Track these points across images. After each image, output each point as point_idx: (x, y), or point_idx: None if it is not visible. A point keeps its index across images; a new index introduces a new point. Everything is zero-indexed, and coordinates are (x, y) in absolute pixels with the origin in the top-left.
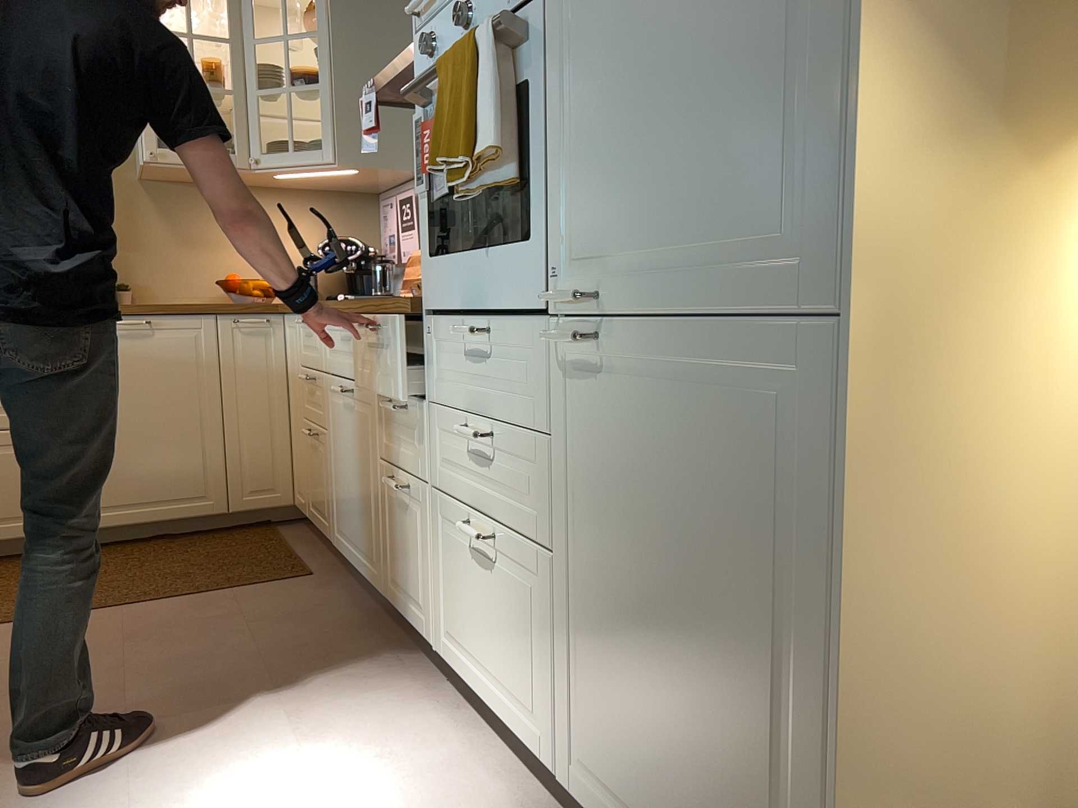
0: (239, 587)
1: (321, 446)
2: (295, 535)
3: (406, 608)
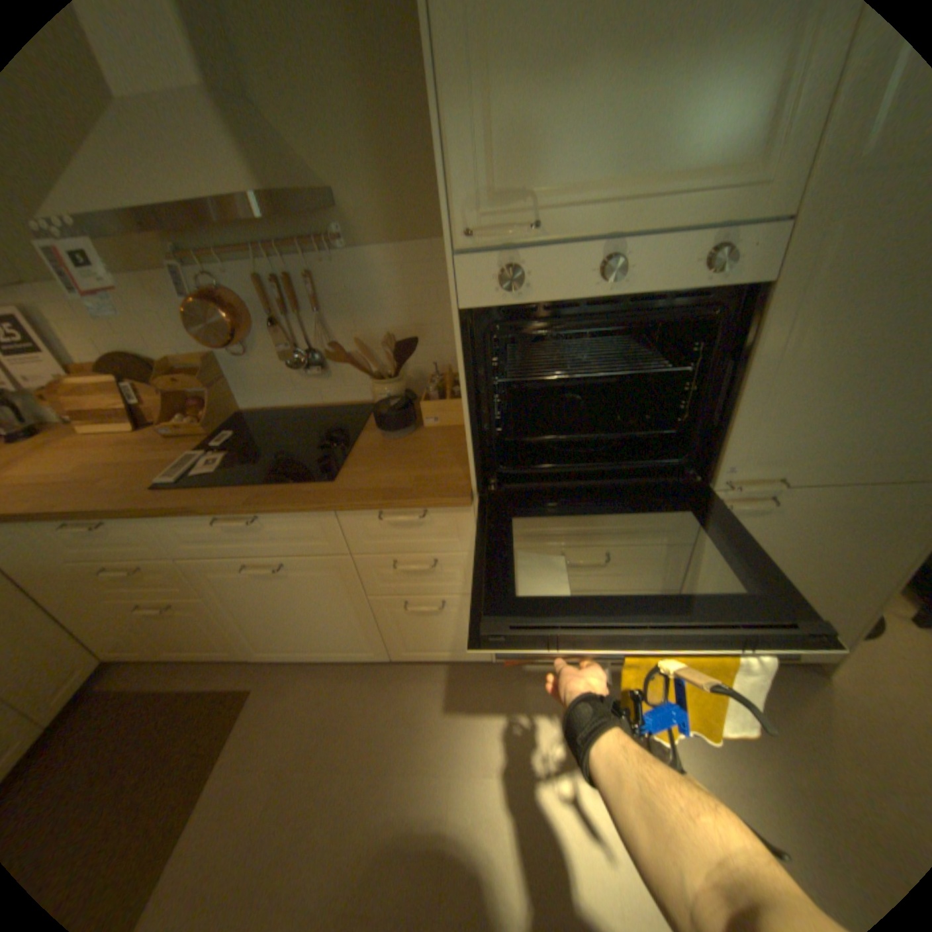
0: (215, 760)
1: (180, 612)
2: (138, 680)
3: (435, 656)
